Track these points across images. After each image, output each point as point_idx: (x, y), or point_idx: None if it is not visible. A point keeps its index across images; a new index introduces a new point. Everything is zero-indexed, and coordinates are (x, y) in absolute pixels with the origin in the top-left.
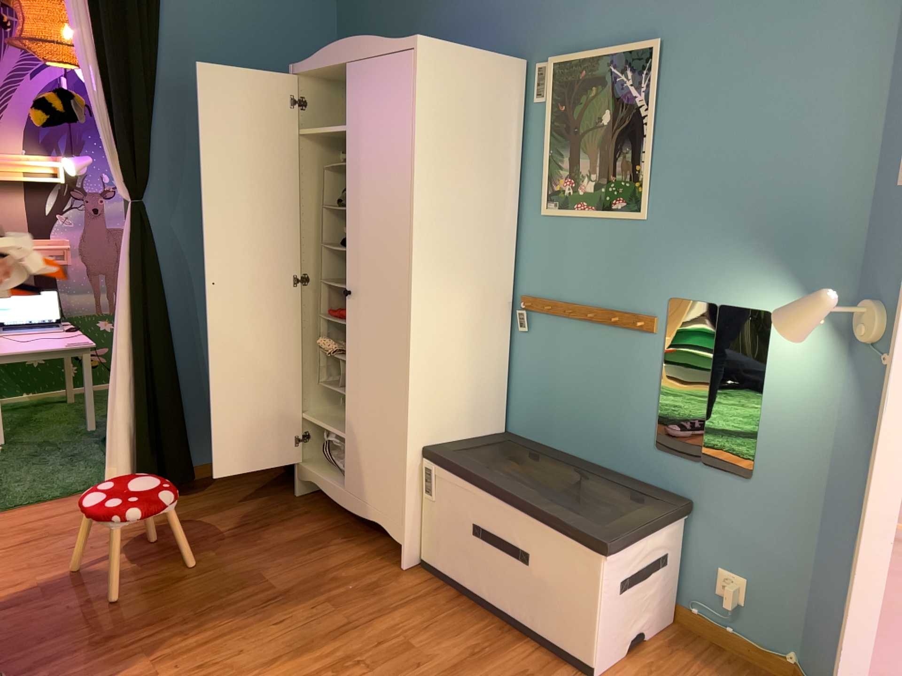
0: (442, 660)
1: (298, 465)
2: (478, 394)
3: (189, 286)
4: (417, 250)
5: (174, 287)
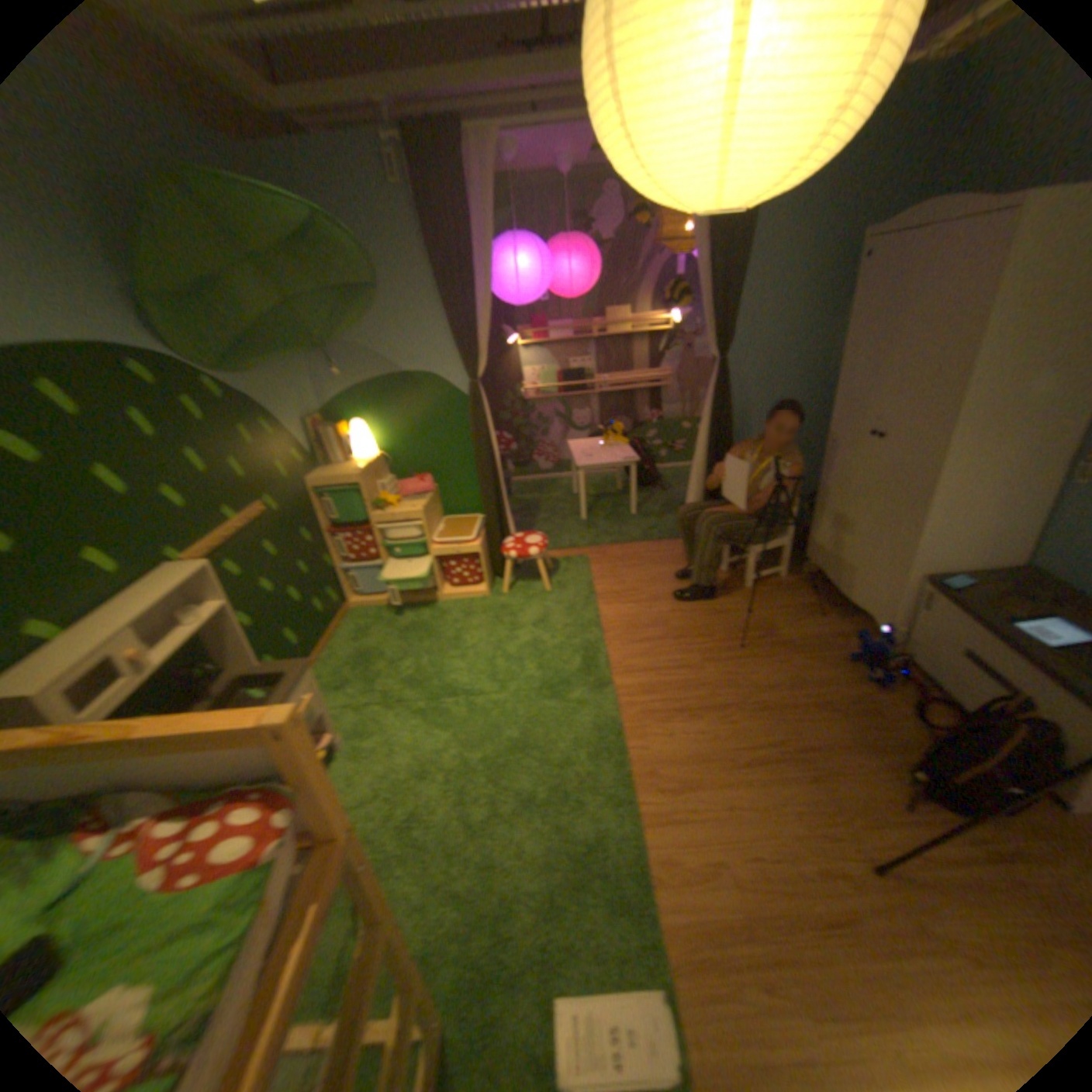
0: (905, 735)
1: (810, 554)
2: (1001, 537)
3: (749, 416)
4: (966, 412)
5: (738, 417)
